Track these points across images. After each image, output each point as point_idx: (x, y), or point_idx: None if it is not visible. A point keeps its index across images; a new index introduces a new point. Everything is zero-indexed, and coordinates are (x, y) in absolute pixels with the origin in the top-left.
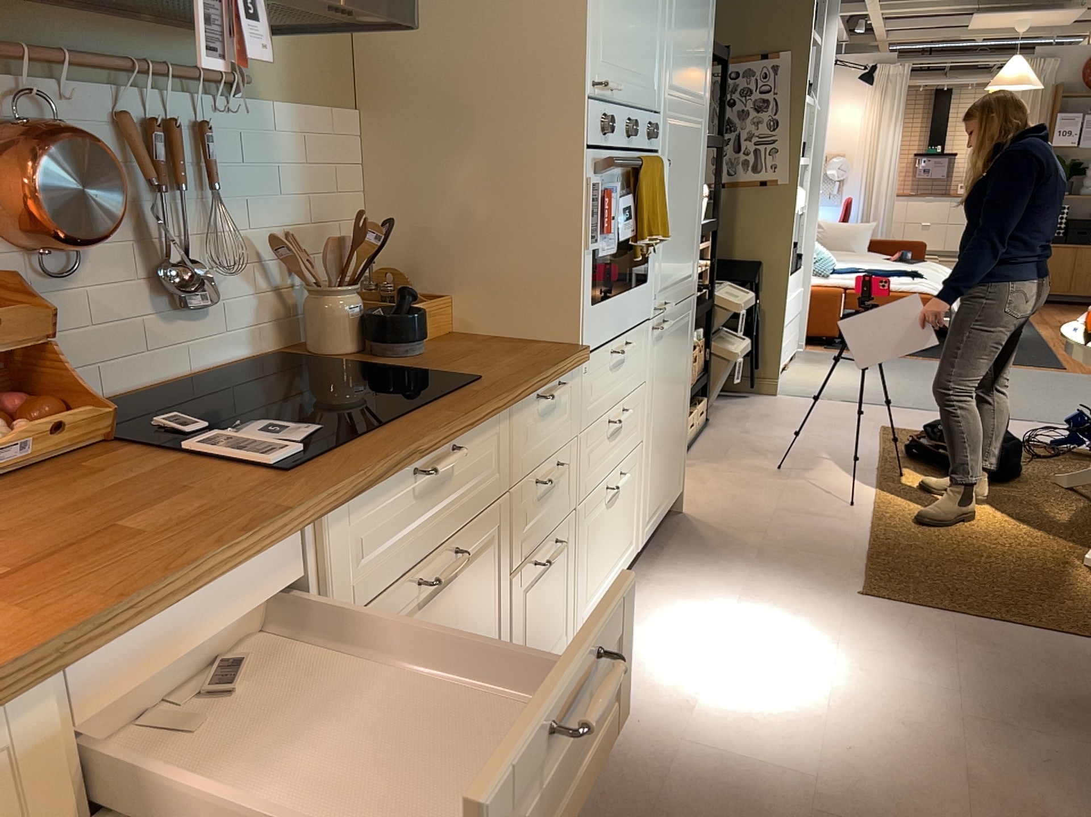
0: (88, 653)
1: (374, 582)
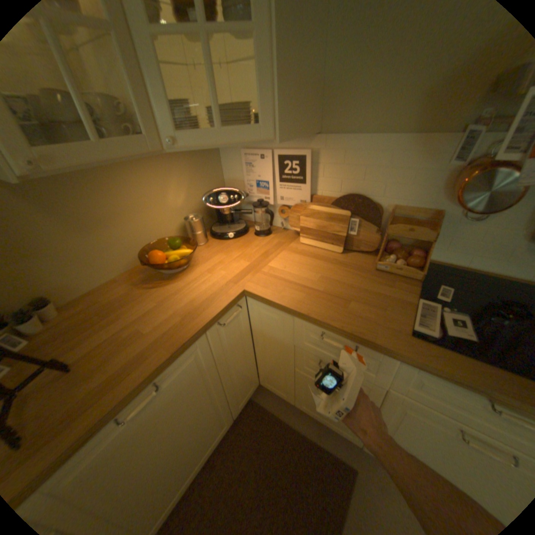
0: (300, 318)
1: (431, 403)
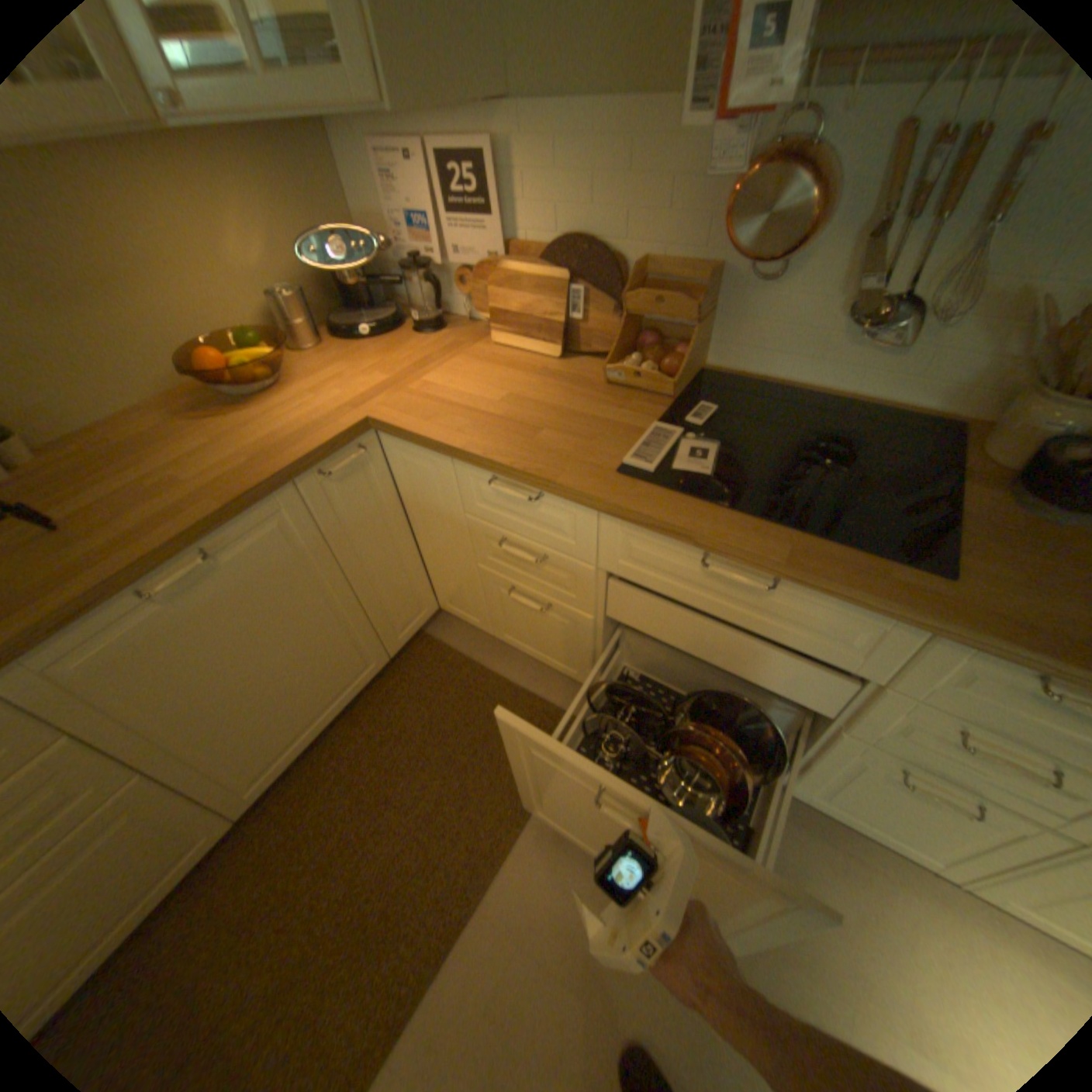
0: (455, 458)
1: (646, 580)
